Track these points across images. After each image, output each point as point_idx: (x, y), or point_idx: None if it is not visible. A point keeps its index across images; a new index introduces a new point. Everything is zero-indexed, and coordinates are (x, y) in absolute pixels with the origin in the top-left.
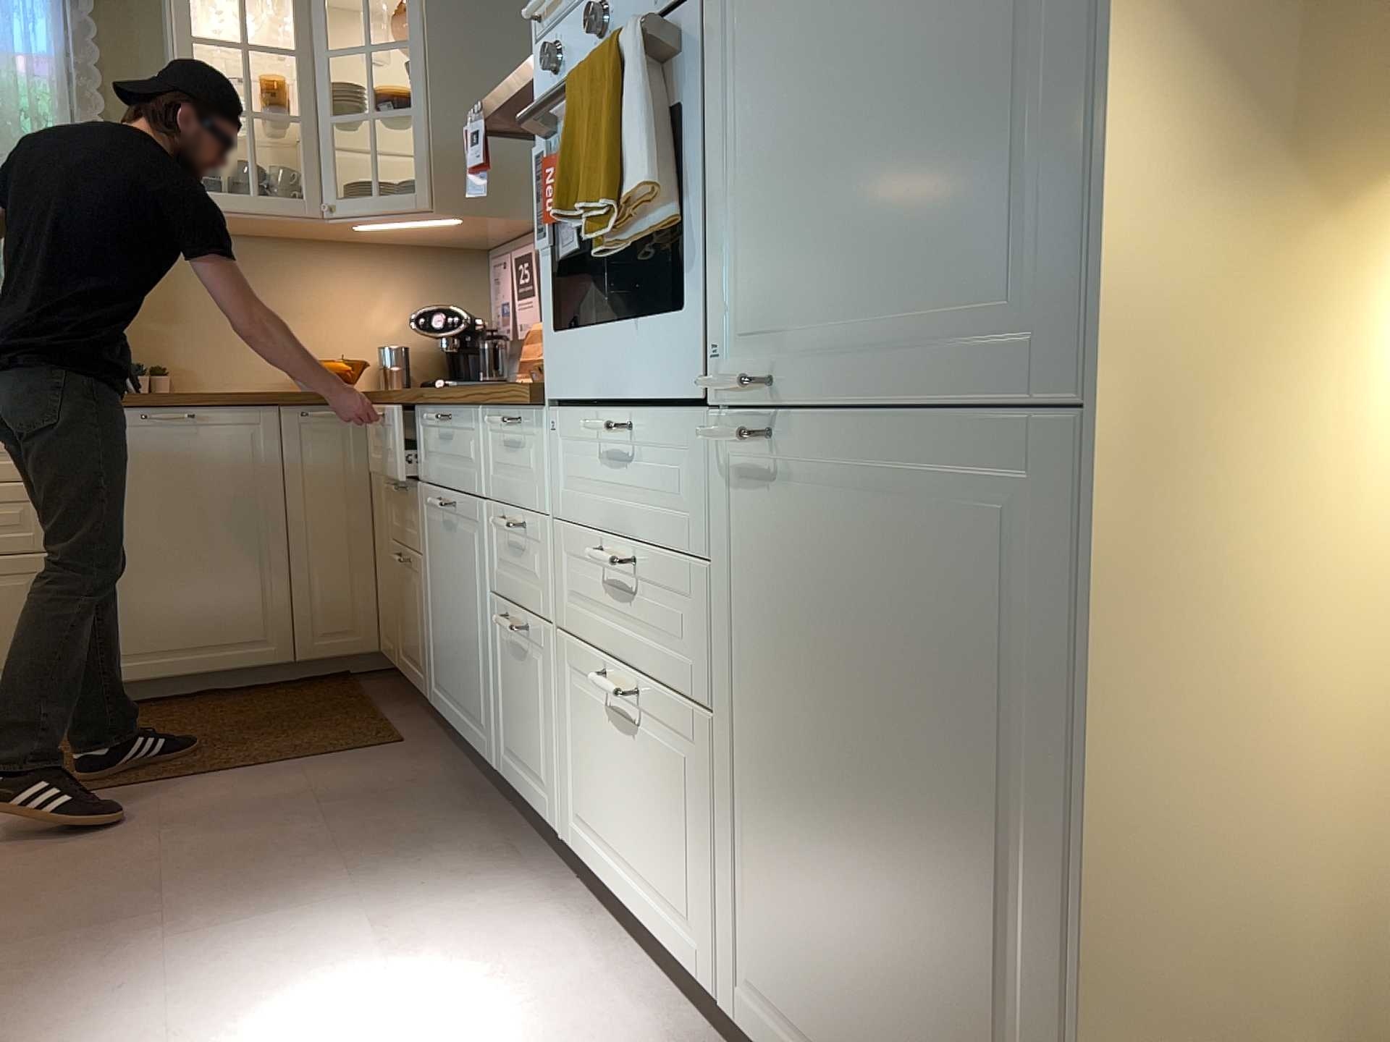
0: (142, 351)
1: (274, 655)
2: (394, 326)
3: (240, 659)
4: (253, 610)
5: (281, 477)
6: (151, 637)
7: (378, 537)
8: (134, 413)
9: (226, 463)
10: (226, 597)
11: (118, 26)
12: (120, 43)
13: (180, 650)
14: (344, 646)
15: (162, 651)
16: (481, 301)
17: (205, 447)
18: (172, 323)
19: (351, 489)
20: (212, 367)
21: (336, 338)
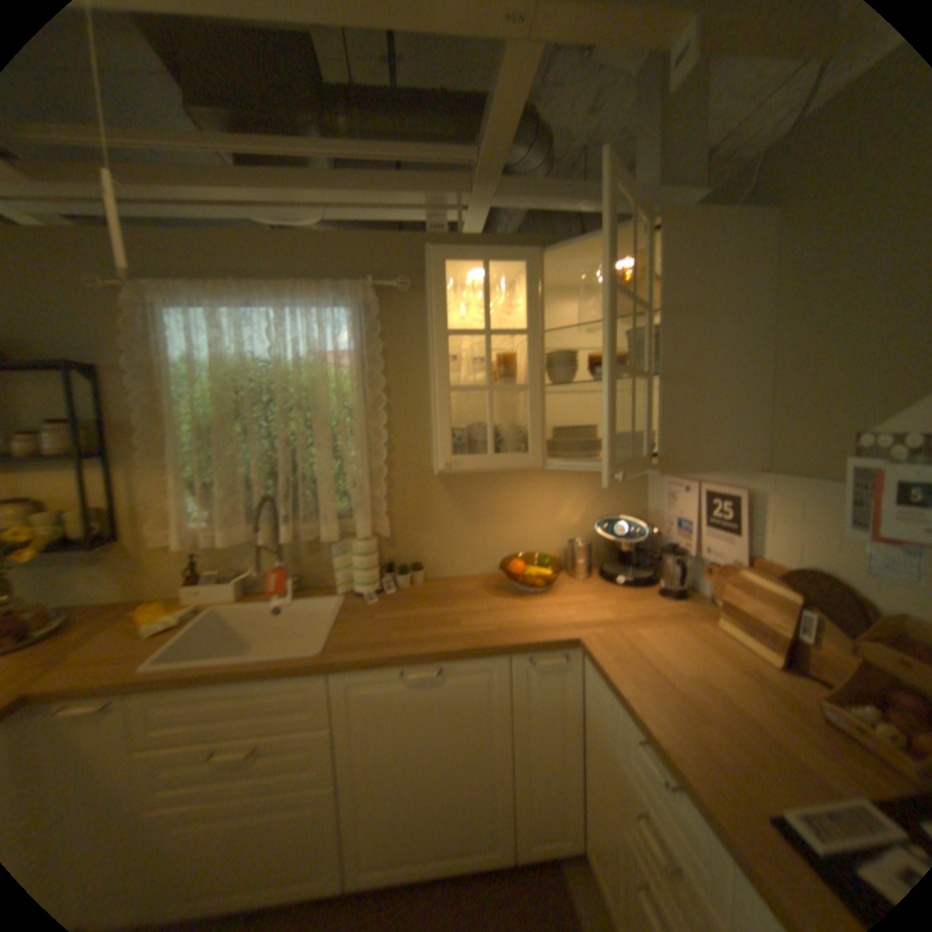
0: (406, 552)
1: (499, 864)
2: (577, 521)
3: (472, 868)
4: (483, 828)
5: (510, 717)
6: (402, 854)
7: (594, 779)
8: (393, 672)
9: (465, 708)
10: (462, 818)
11: (395, 323)
12: (396, 335)
13: (425, 863)
14: (555, 854)
15: (411, 864)
16: (641, 497)
17: (448, 696)
18: (425, 530)
19: (568, 723)
20: (451, 560)
21: (535, 534)
